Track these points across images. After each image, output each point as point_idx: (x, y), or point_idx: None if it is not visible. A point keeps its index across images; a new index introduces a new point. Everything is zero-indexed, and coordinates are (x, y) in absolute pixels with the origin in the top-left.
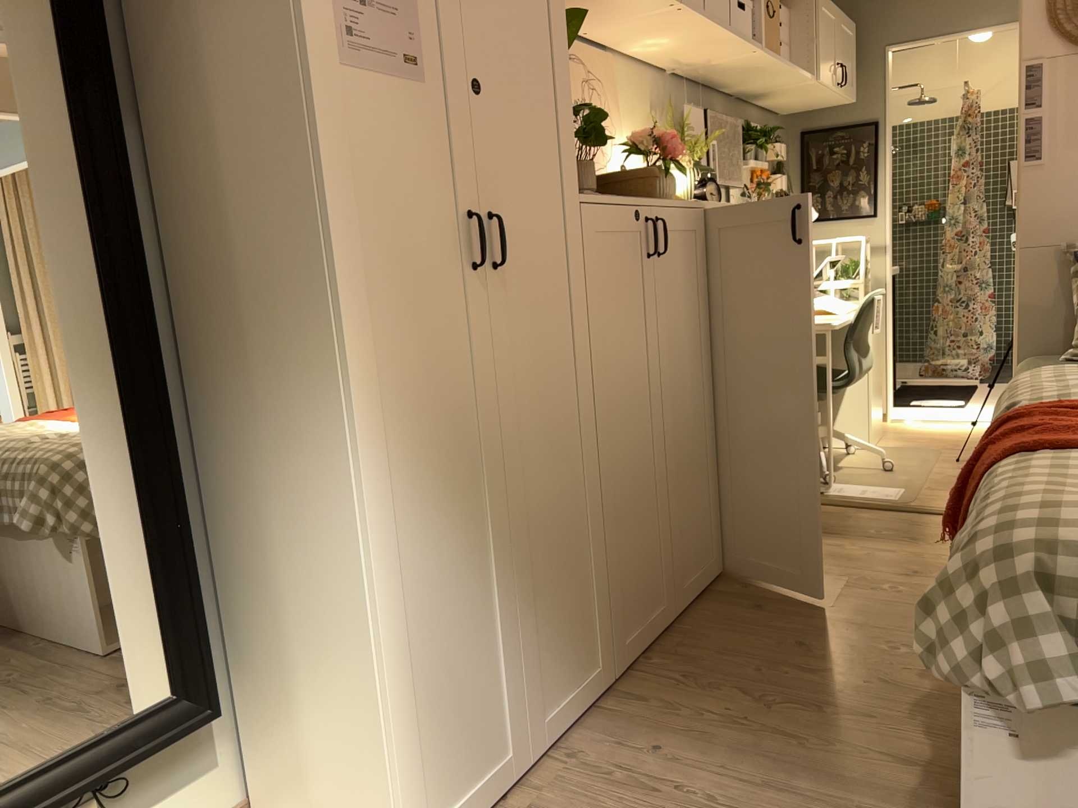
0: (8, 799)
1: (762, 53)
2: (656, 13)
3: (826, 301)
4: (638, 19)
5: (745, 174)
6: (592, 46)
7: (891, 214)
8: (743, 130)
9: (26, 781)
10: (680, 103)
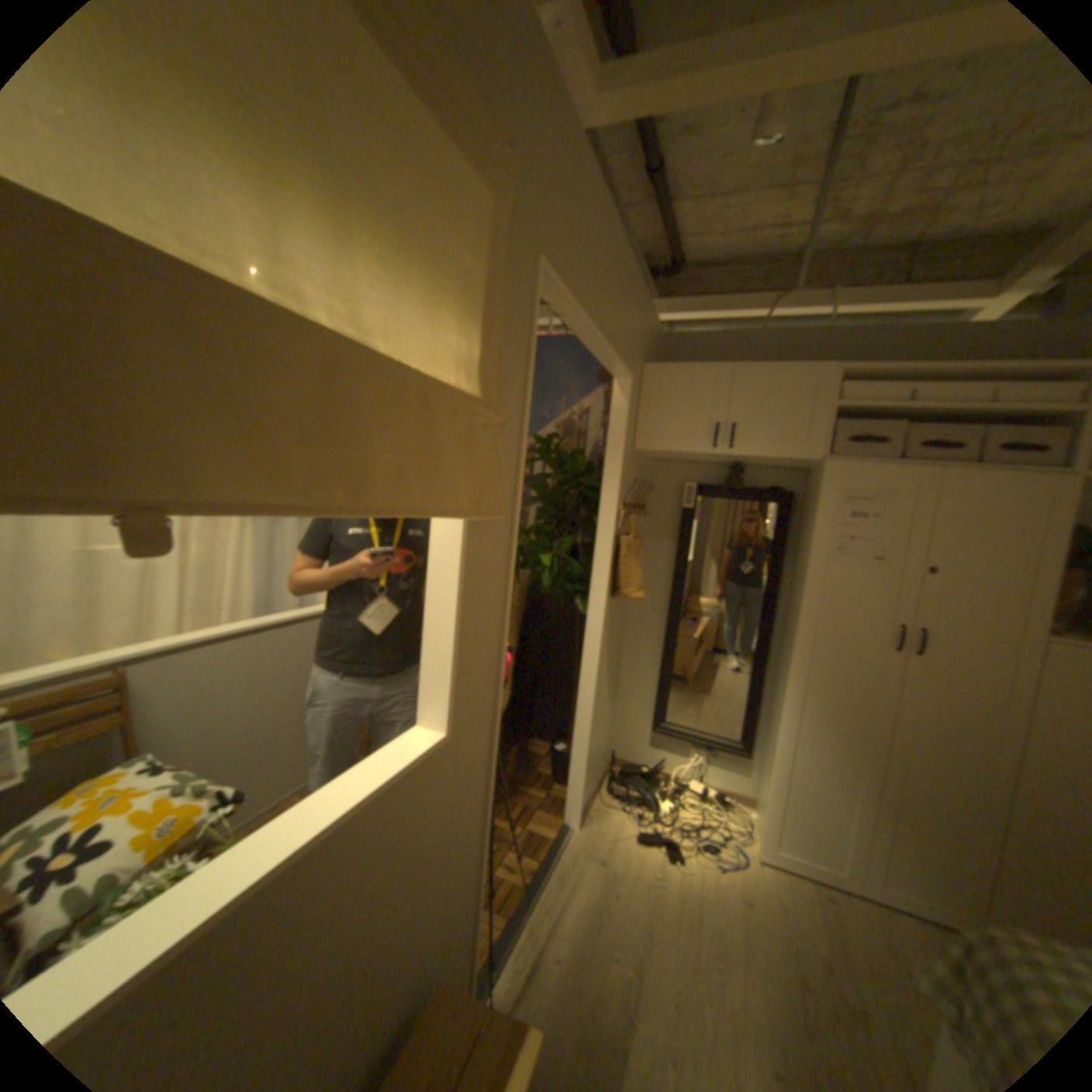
0: (689, 733)
1: None
2: None
3: None
4: None
5: None
6: None
7: None
8: None
9: (695, 733)
10: None
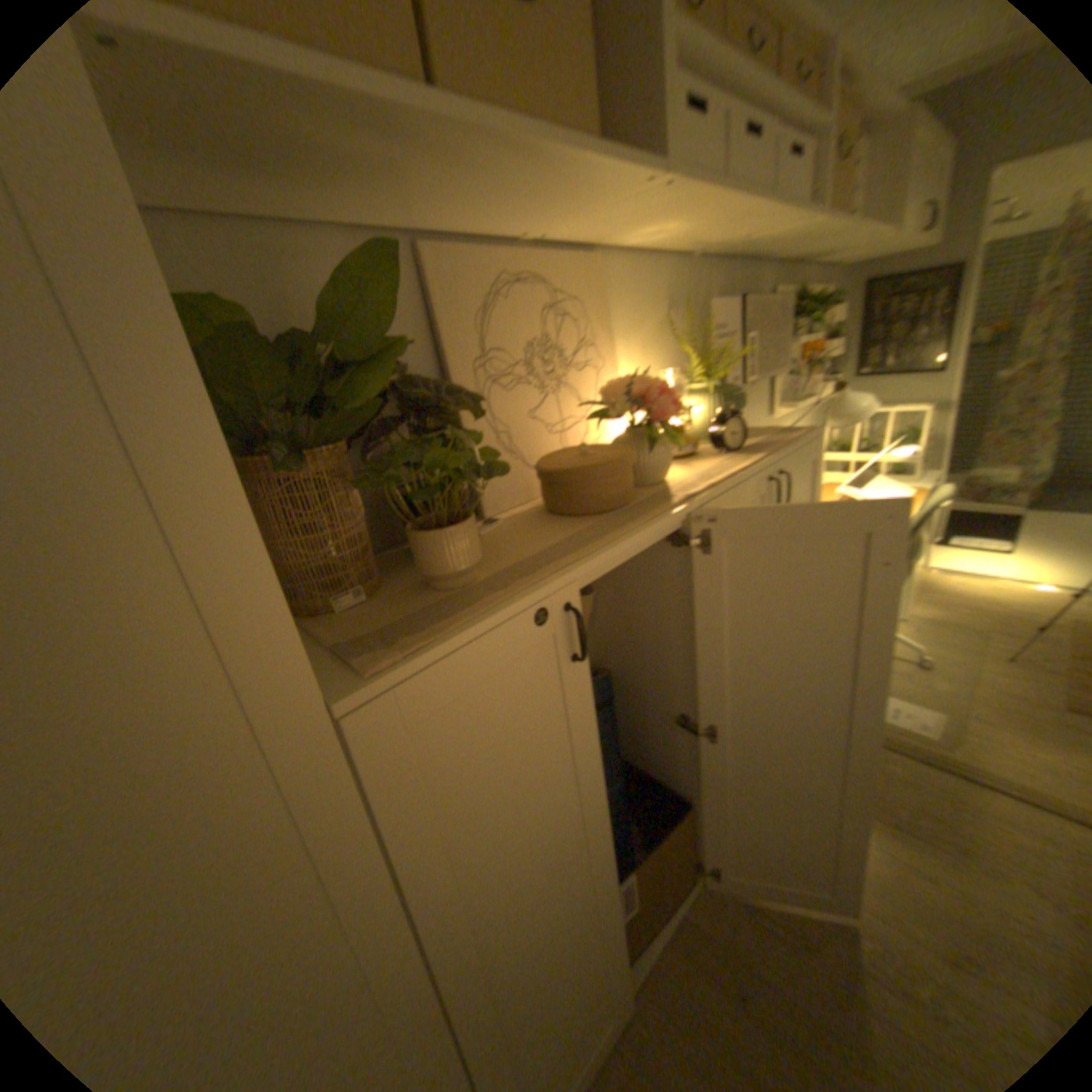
0: None
1: (827, 214)
2: (634, 190)
3: (876, 491)
4: (610, 203)
5: (796, 346)
6: (568, 244)
7: (964, 366)
8: (799, 296)
9: None
10: (709, 295)
